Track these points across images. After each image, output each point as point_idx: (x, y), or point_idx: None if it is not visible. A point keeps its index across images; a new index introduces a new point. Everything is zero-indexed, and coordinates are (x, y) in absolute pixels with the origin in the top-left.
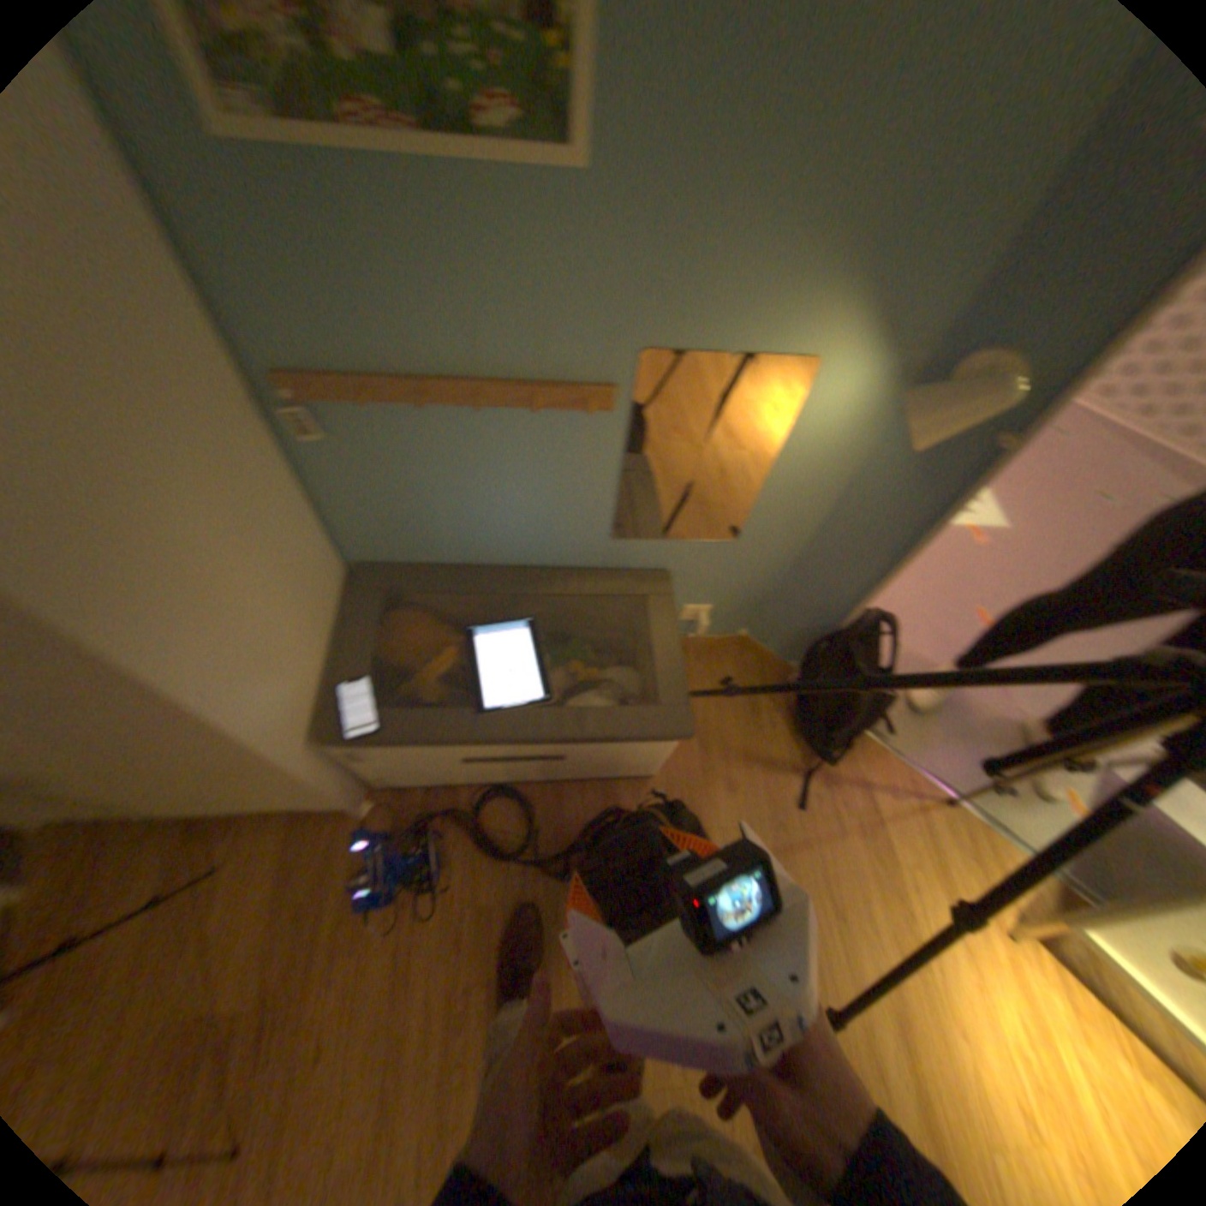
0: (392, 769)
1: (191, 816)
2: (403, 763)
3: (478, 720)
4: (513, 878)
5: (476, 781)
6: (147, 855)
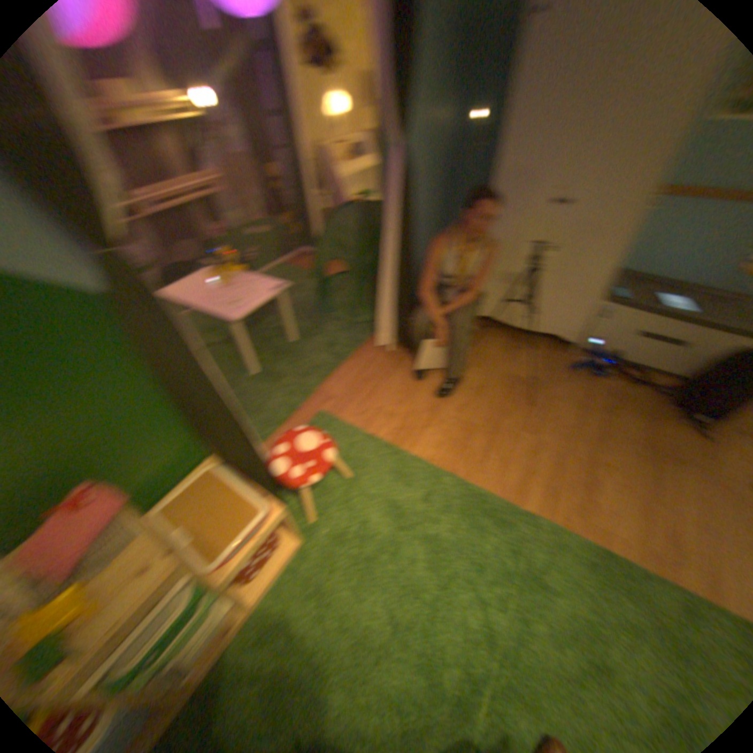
0: (612, 327)
1: (527, 327)
2: (622, 322)
3: (668, 308)
4: (638, 391)
5: (632, 352)
6: (501, 339)
